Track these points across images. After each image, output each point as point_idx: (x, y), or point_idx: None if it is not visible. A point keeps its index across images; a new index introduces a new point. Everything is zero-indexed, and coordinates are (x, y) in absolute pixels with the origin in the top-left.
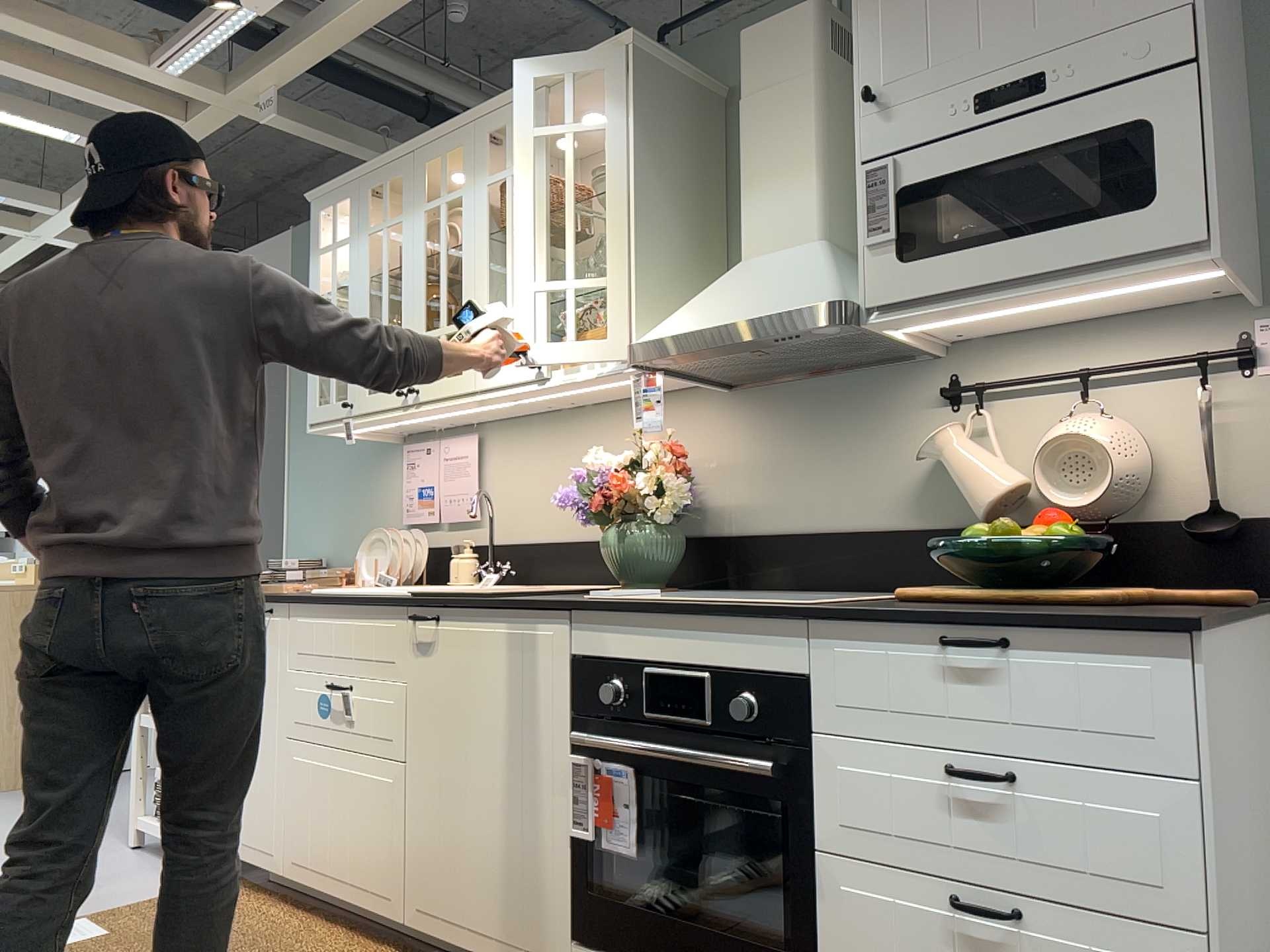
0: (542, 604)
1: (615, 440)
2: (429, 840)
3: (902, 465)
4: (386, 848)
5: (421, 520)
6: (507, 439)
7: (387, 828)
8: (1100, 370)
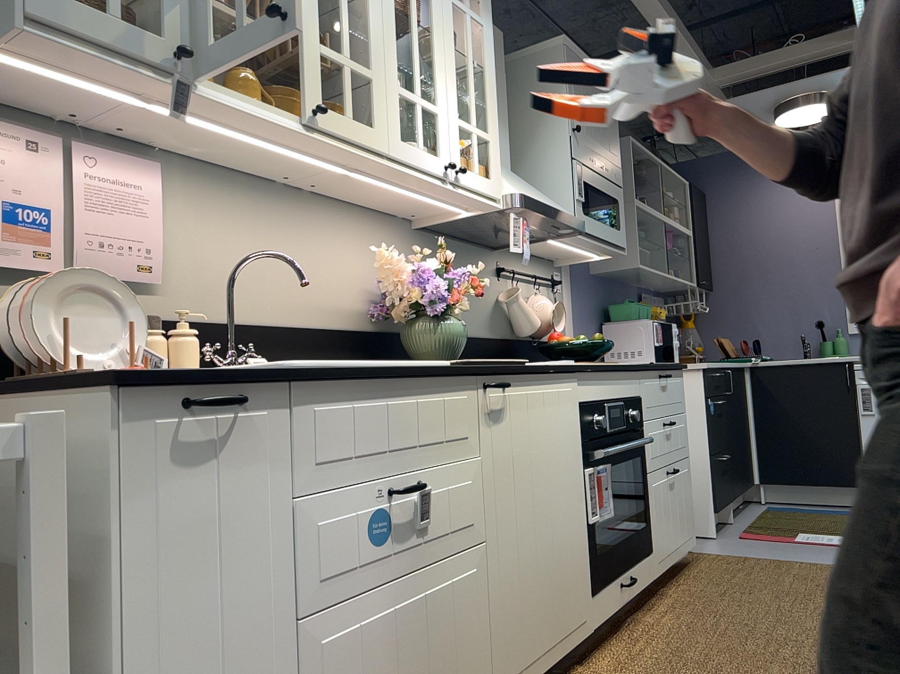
0: (572, 367)
1: (335, 236)
2: (512, 603)
3: (487, 303)
4: (475, 648)
5: (8, 263)
6: (200, 188)
7: (473, 626)
8: (541, 277)
